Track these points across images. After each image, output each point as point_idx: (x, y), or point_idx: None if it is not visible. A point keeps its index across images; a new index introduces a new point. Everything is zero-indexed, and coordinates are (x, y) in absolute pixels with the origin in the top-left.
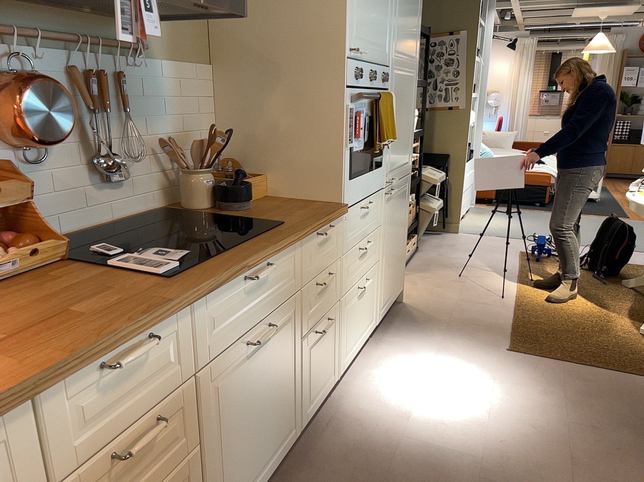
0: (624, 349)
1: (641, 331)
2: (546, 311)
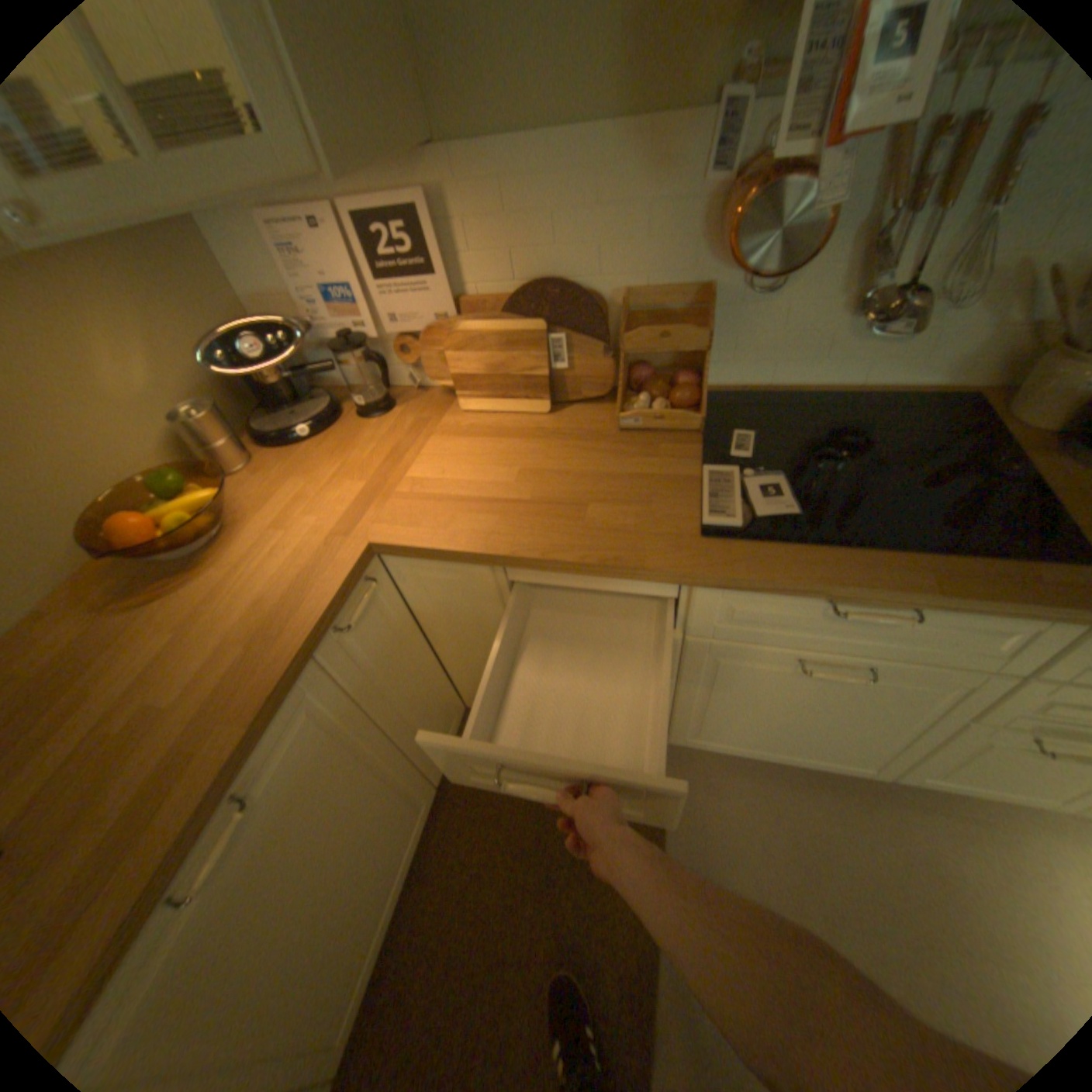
0: None
1: None
2: None
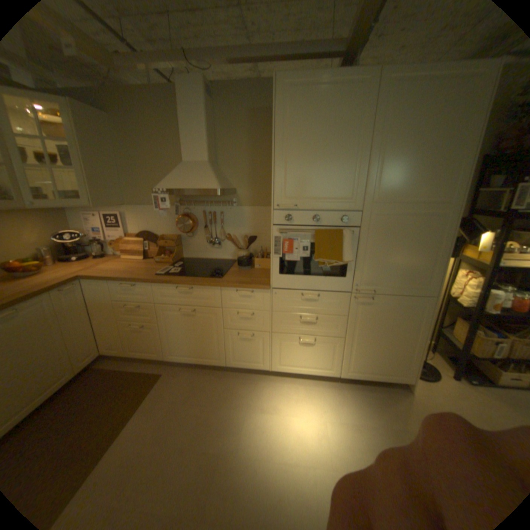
0: None
1: None
2: None
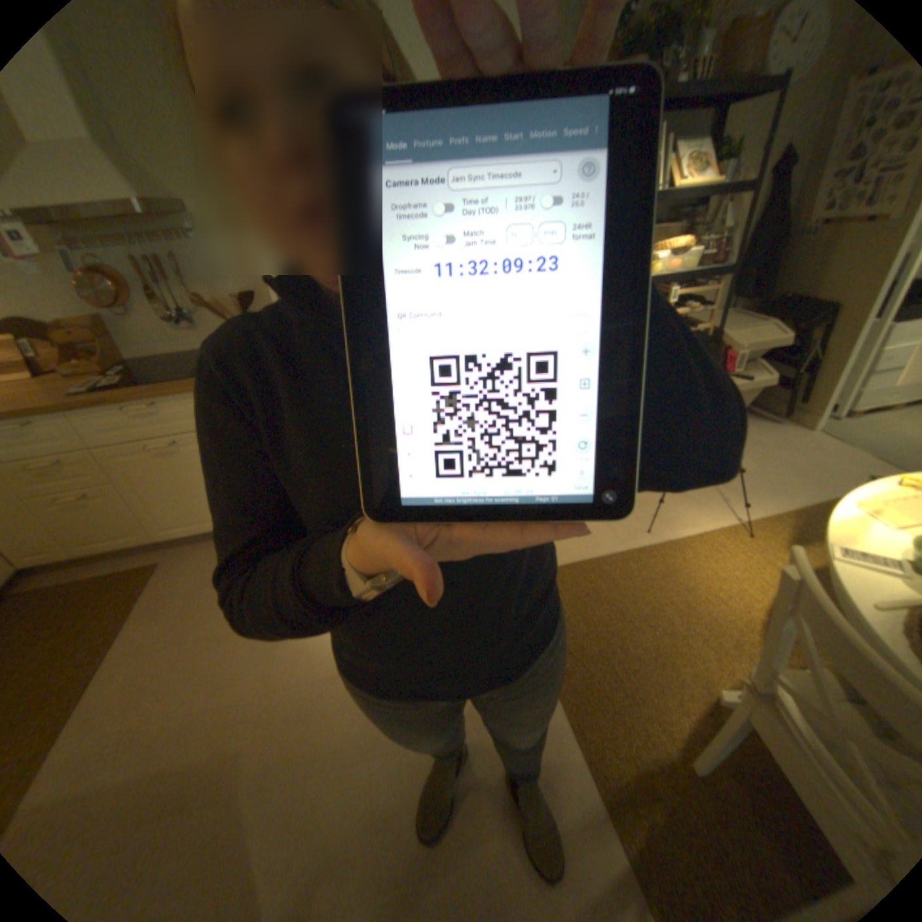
0: (638, 689)
1: (737, 702)
2: (661, 581)
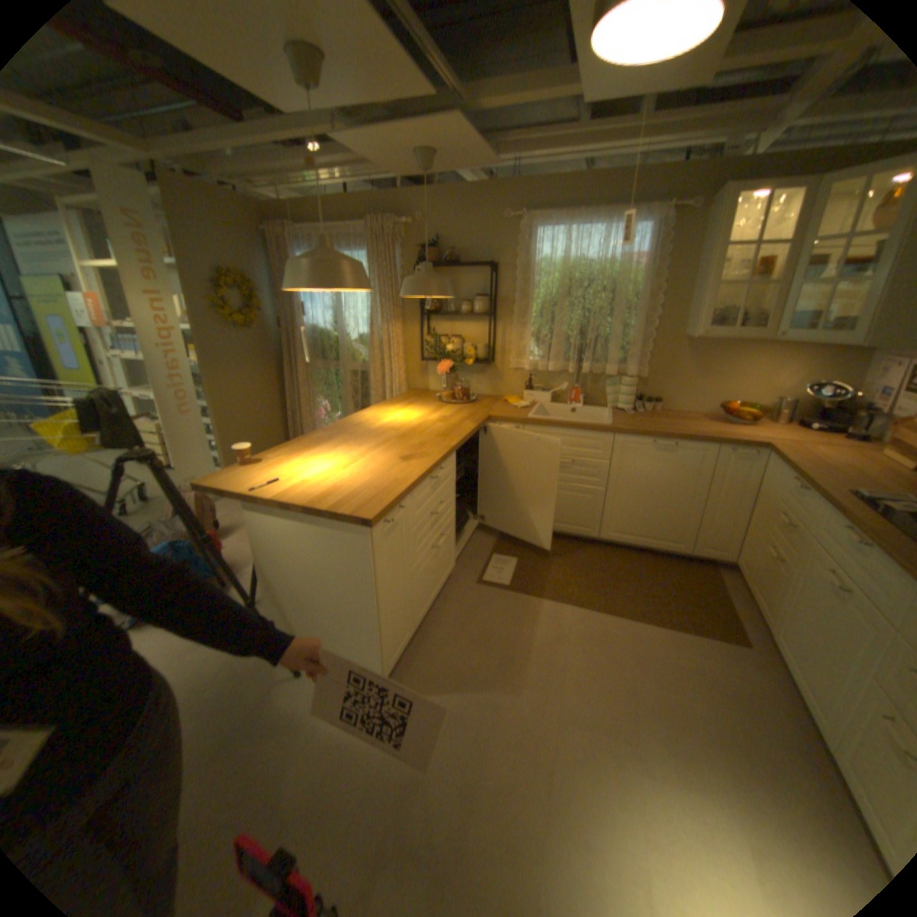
0: None
1: None
2: None
